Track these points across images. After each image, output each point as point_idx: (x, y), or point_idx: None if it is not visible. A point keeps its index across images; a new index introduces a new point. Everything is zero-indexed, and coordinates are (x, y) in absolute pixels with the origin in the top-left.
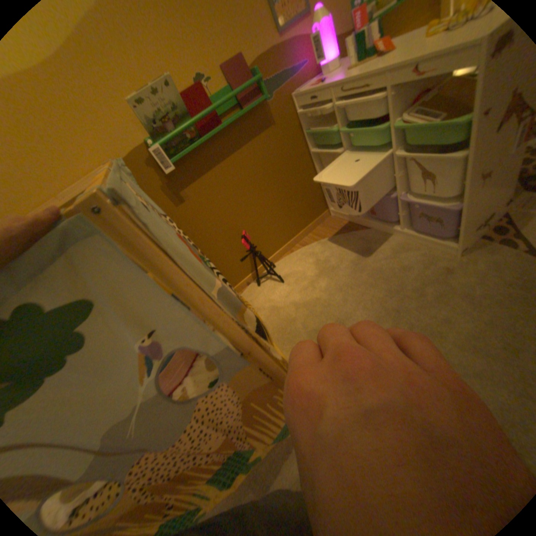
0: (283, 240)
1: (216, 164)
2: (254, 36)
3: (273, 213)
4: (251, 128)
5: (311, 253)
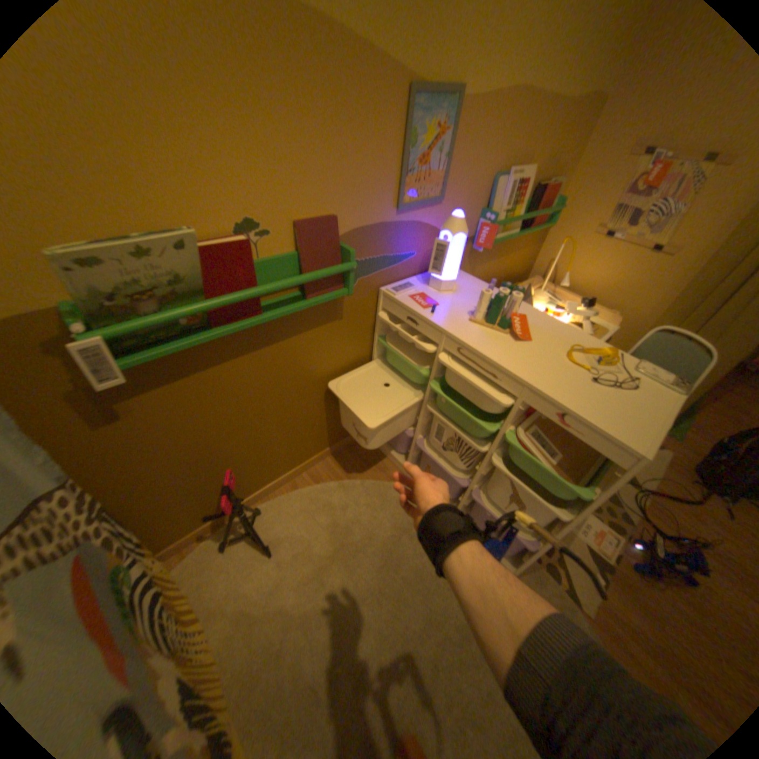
0: (287, 467)
1: (222, 363)
2: (364, 203)
3: (287, 434)
4: (306, 319)
5: (327, 504)
